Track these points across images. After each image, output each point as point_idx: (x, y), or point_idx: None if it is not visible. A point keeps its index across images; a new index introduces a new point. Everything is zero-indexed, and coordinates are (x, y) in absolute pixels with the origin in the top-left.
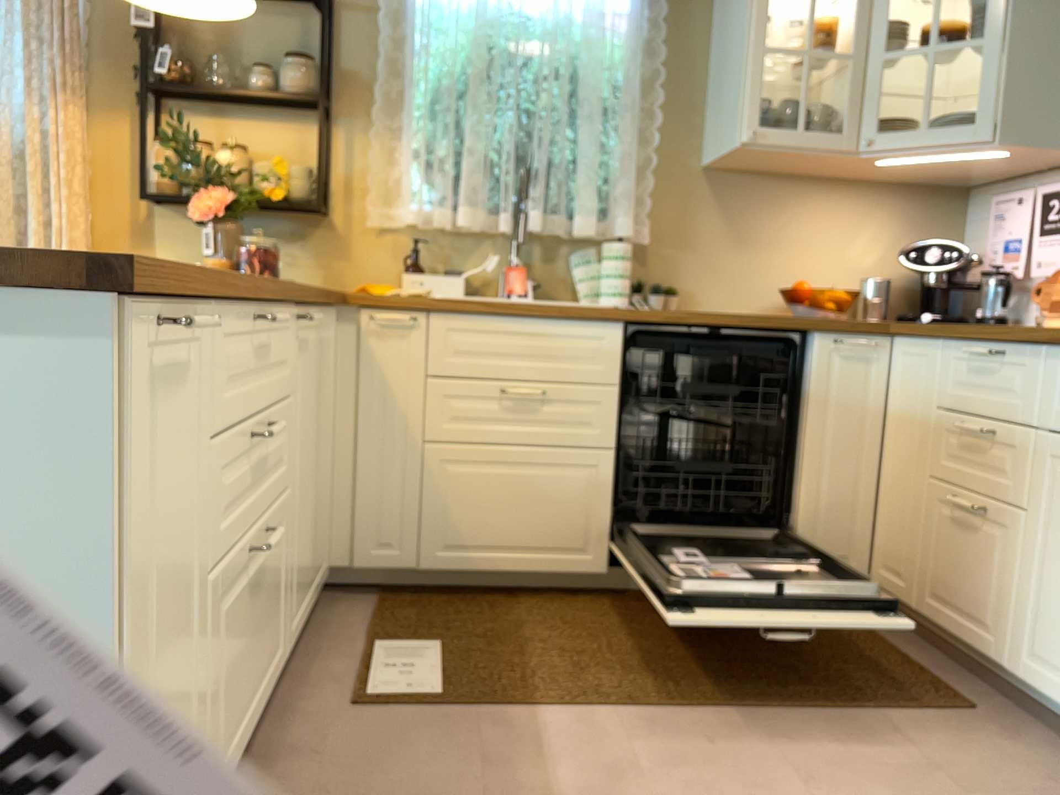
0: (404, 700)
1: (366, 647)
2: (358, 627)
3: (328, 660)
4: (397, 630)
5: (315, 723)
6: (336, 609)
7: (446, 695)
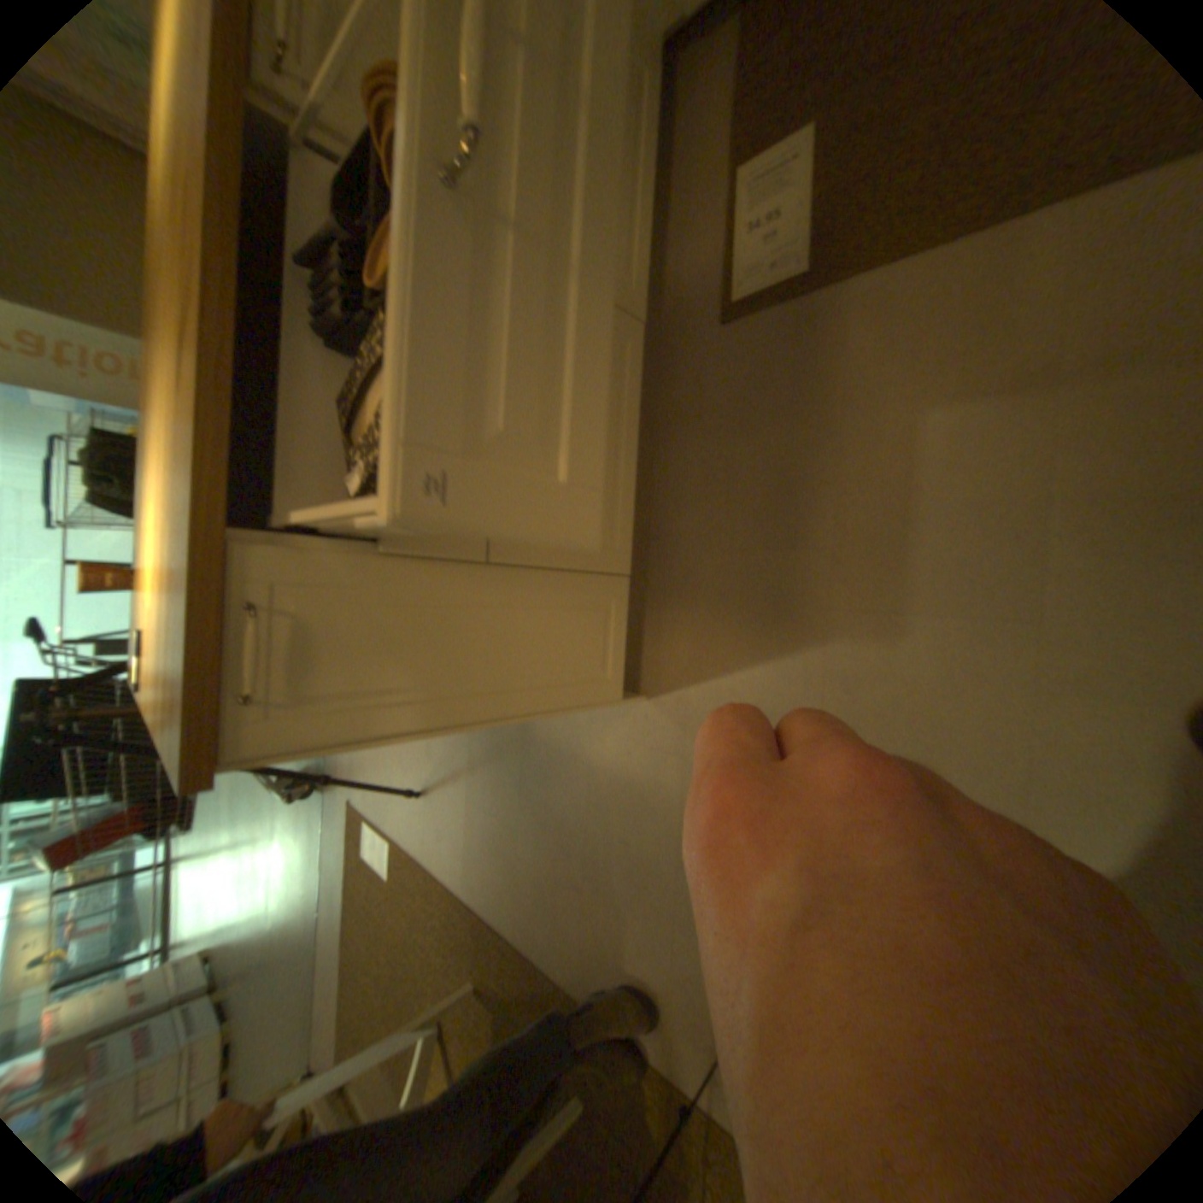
0: (773, 287)
1: (733, 182)
2: (724, 128)
3: (700, 232)
4: (766, 109)
5: (700, 357)
6: (698, 92)
7: (819, 258)
